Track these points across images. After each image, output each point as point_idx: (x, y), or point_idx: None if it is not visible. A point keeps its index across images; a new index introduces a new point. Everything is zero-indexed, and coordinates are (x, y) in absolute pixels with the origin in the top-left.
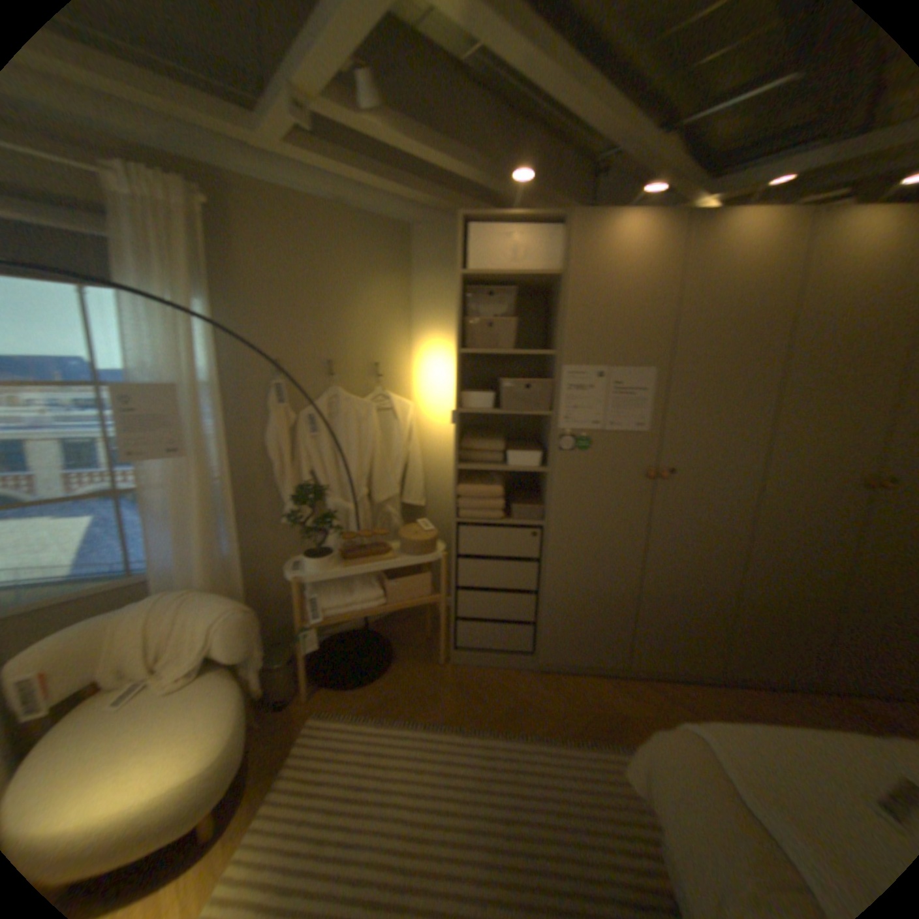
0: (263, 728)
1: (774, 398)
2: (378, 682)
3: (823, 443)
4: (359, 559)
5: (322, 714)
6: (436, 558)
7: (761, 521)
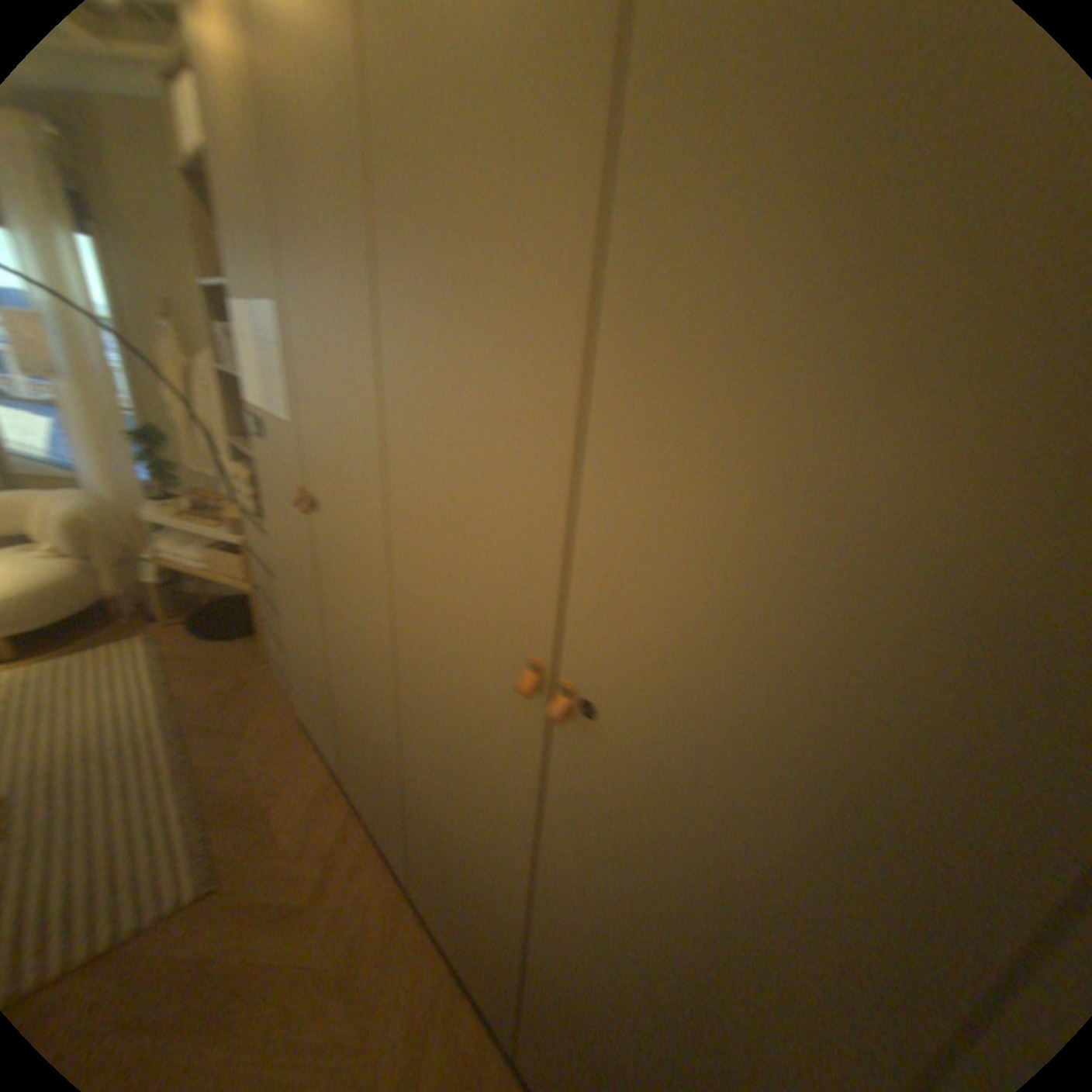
0: (119, 628)
1: (364, 377)
2: (209, 645)
3: (437, 517)
4: (191, 518)
5: (146, 640)
6: (234, 542)
7: (393, 654)
